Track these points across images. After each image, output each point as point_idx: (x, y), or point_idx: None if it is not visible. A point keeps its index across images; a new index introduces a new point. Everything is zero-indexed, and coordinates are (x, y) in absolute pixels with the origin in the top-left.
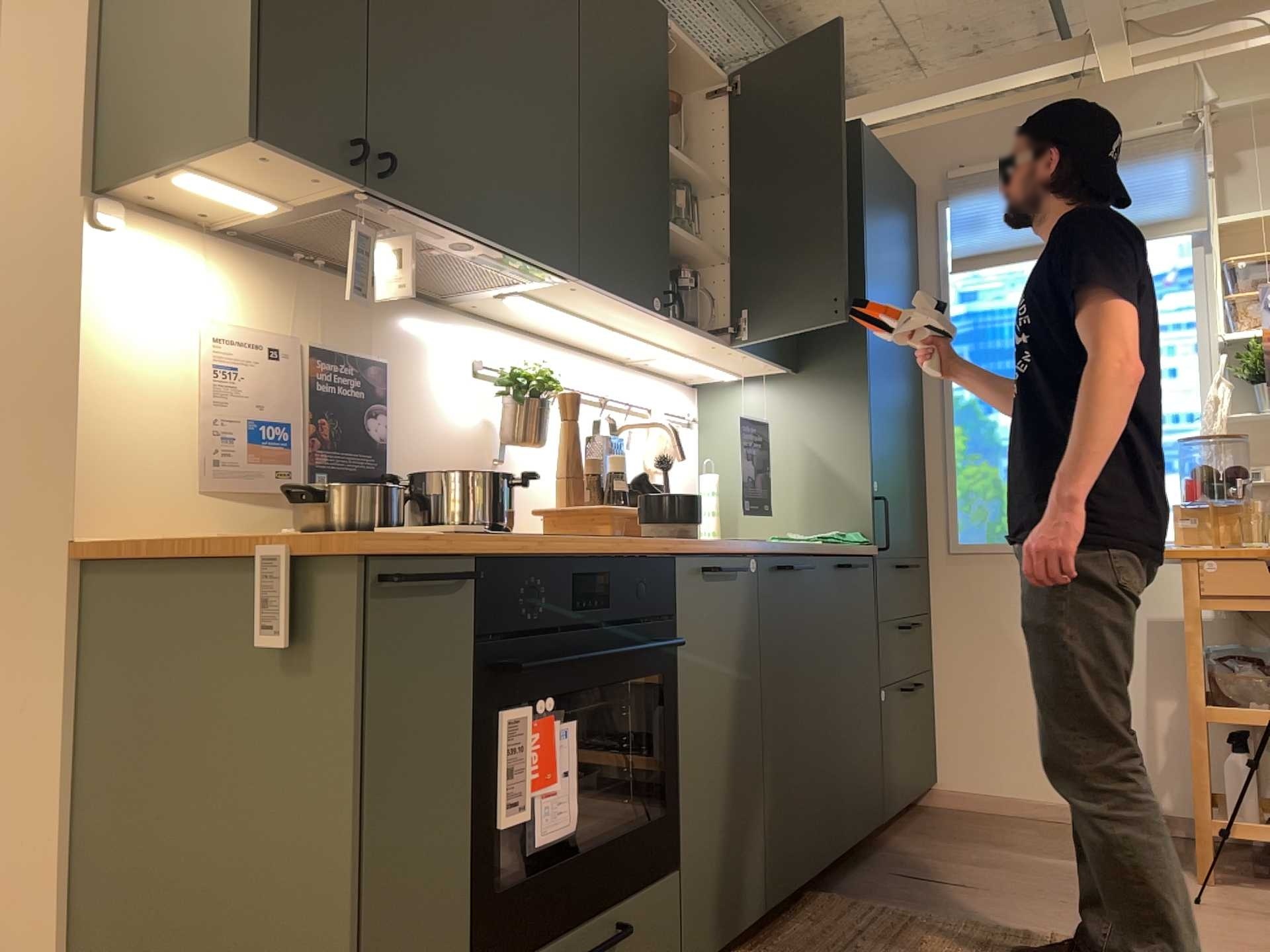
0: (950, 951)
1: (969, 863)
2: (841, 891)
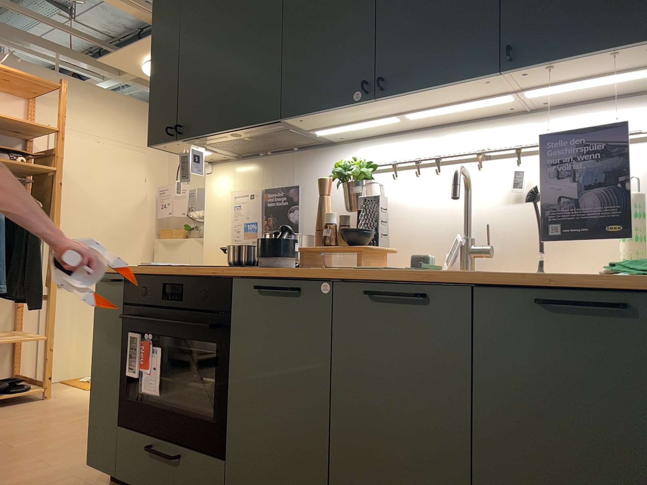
0: None
1: None
2: None
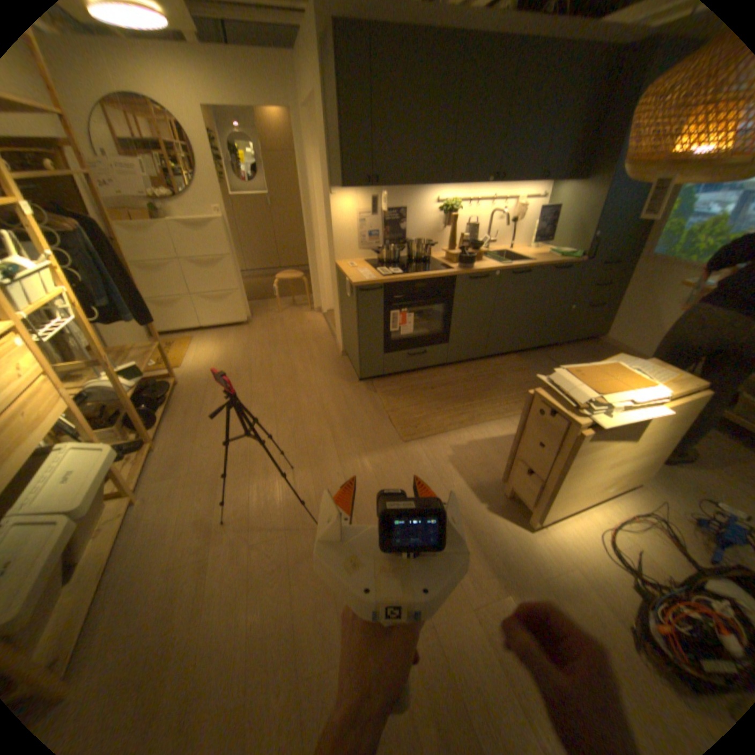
0: (524, 379)
1: (576, 361)
2: (524, 356)
